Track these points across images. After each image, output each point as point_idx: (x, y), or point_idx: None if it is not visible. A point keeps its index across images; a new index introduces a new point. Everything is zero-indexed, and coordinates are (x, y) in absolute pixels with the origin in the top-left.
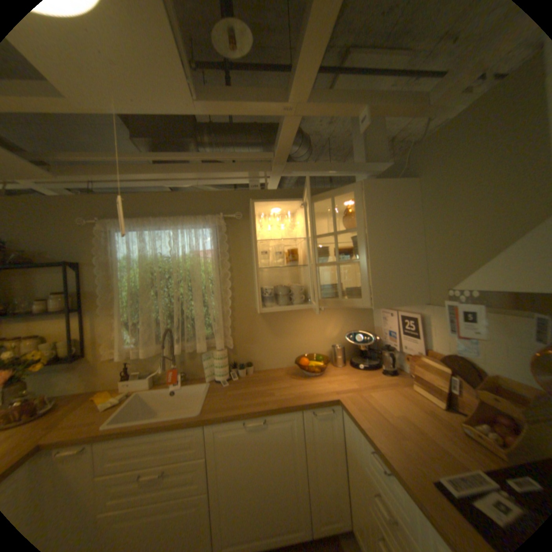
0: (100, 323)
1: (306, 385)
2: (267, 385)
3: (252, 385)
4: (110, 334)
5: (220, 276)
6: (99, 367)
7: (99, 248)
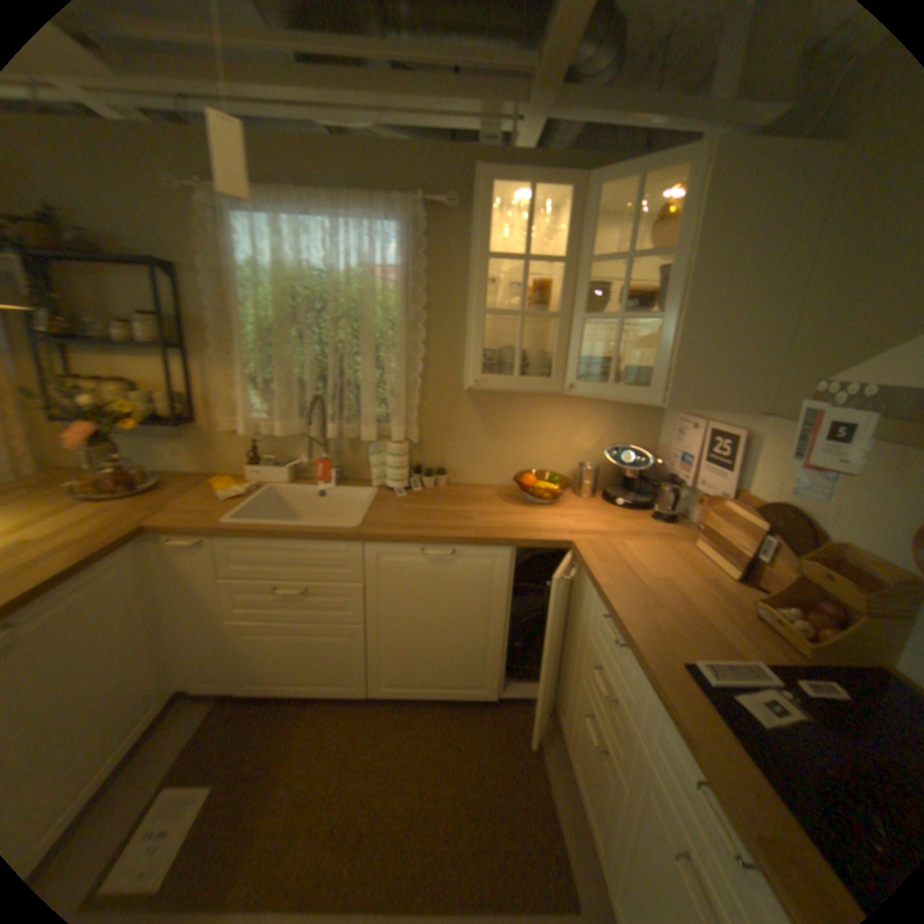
0: (211, 372)
1: (524, 514)
2: (463, 504)
3: (441, 501)
4: (228, 392)
5: (406, 317)
6: (214, 439)
7: (203, 239)
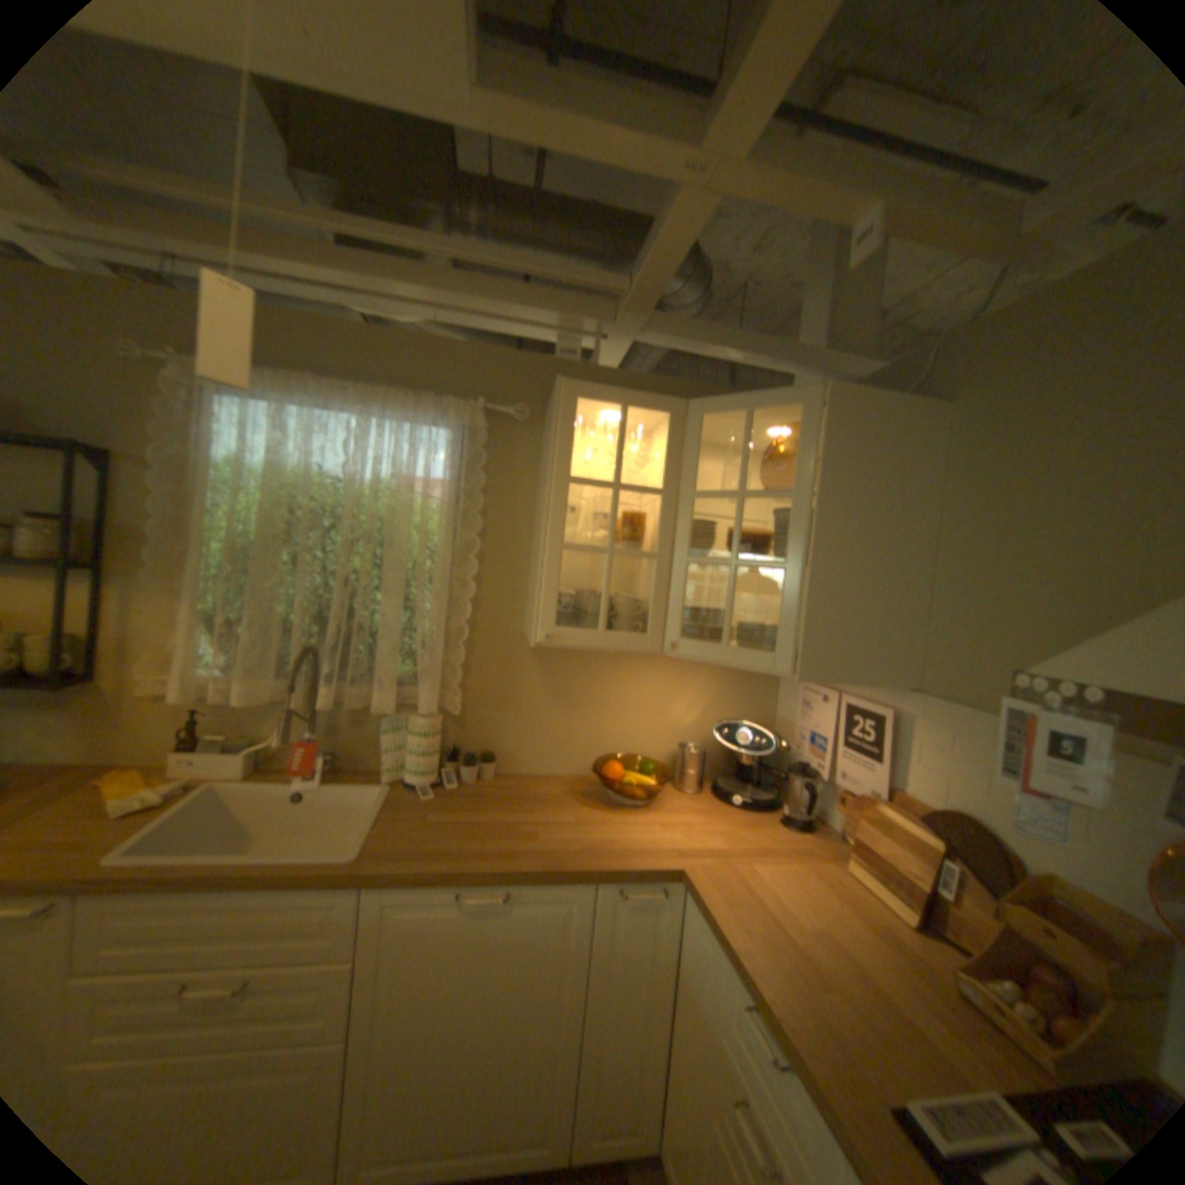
0: (148, 607)
1: (612, 825)
2: (523, 811)
3: (489, 807)
4: (169, 637)
5: (455, 545)
6: (130, 709)
7: (173, 427)
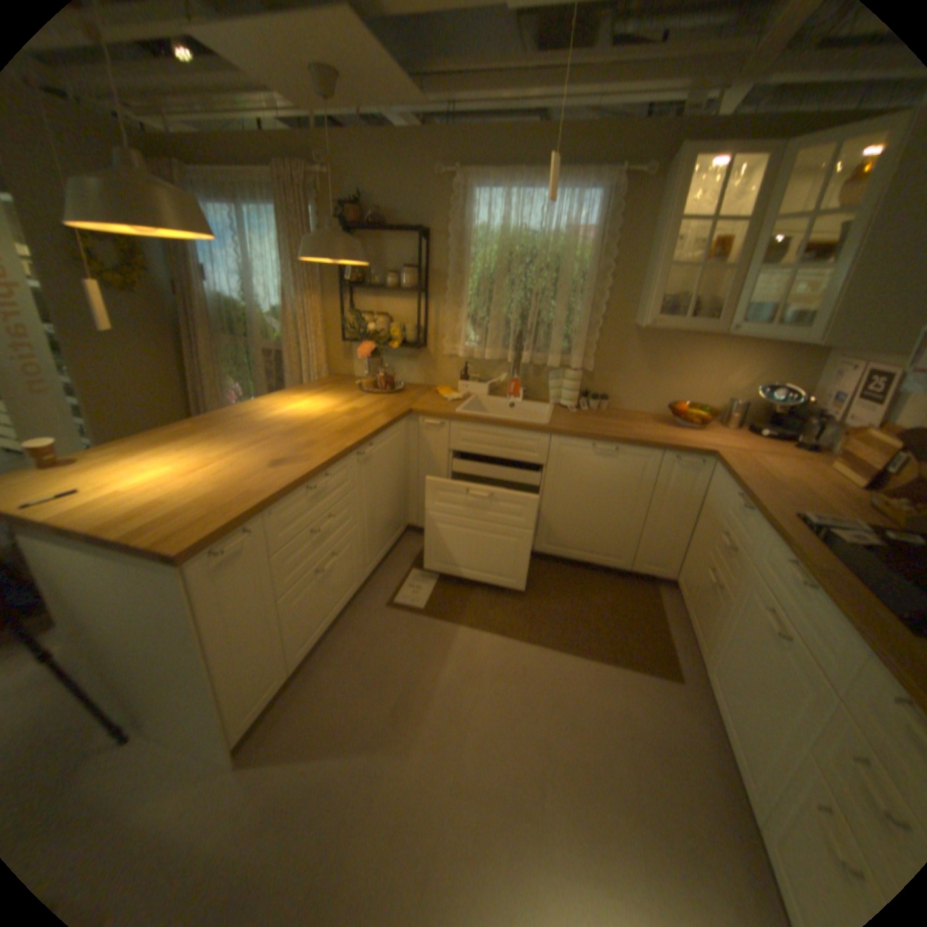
0: (447, 310)
1: (676, 432)
2: (624, 421)
3: (605, 417)
4: (454, 326)
5: (597, 268)
6: (439, 360)
7: (455, 211)
